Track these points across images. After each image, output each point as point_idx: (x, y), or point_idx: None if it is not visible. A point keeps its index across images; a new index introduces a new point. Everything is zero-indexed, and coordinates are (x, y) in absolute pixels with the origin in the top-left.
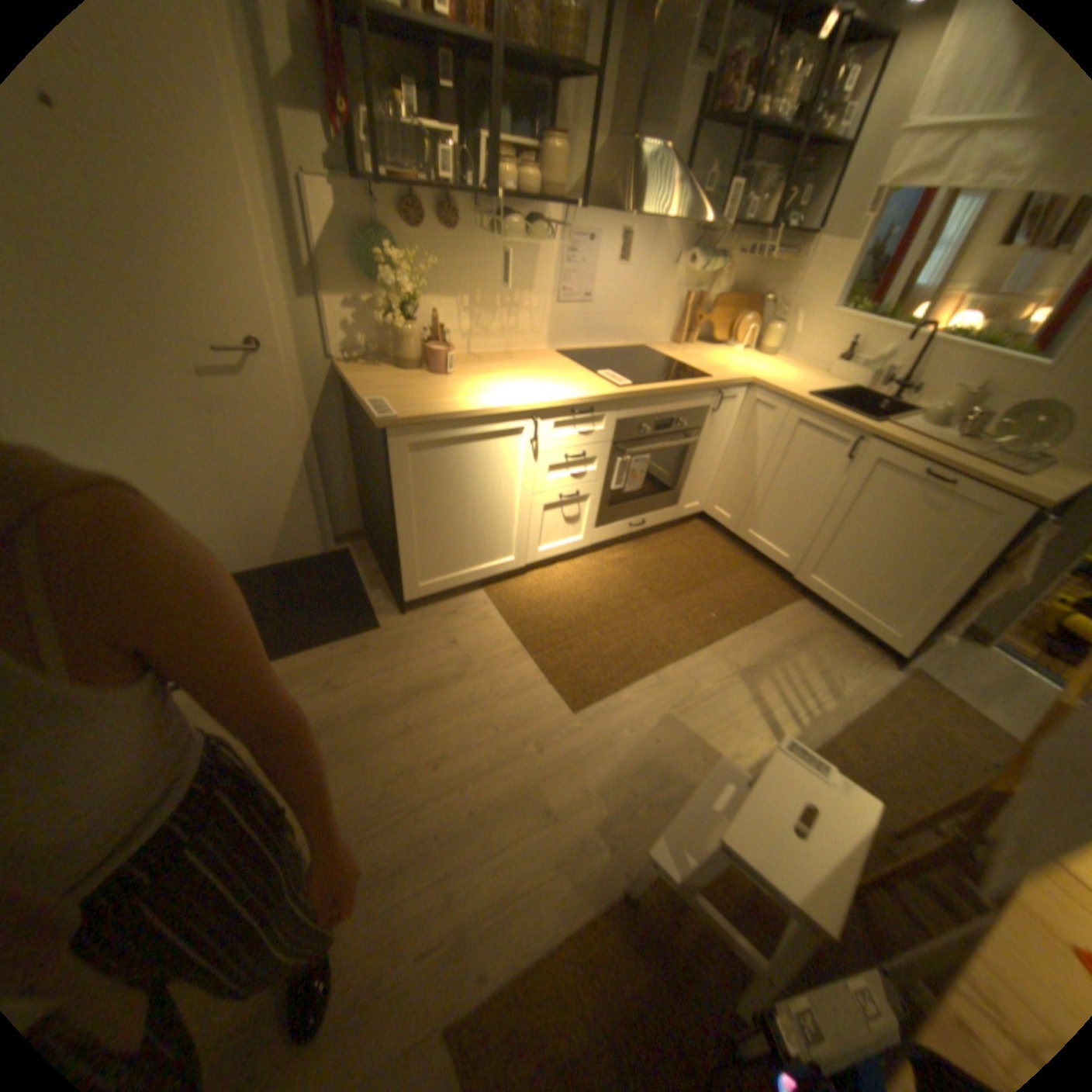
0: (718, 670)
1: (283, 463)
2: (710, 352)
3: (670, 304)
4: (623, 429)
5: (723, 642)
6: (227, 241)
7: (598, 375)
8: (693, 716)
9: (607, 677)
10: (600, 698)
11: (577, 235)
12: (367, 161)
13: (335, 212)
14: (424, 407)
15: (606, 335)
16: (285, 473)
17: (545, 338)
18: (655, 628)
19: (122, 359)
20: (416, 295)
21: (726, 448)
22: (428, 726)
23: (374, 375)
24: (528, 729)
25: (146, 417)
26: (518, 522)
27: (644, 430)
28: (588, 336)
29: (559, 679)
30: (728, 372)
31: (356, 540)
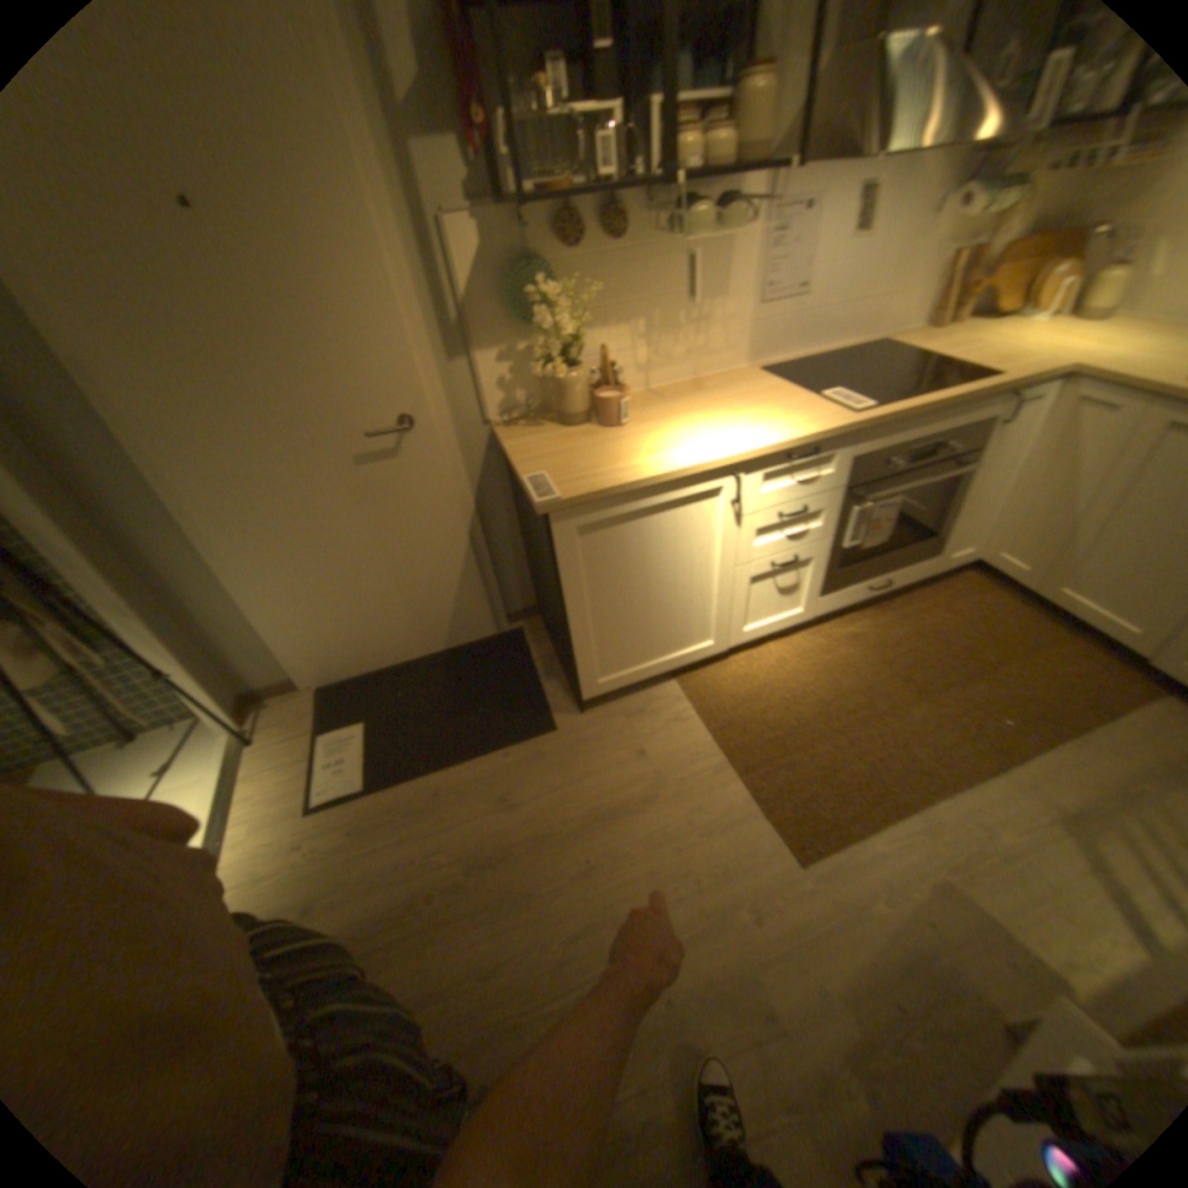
0: (1026, 816)
1: (447, 545)
2: (996, 331)
3: (928, 272)
4: (864, 468)
5: (1032, 768)
6: (368, 313)
7: (824, 397)
8: (990, 891)
9: (849, 816)
10: (841, 850)
11: (788, 205)
12: (512, 177)
13: (480, 250)
14: (593, 479)
15: (830, 334)
16: (451, 556)
17: (745, 353)
18: (917, 742)
19: (284, 460)
20: (580, 331)
21: (1024, 470)
22: (614, 870)
23: (535, 439)
24: (741, 888)
25: (313, 515)
26: (718, 602)
27: (896, 465)
28: (805, 340)
29: (780, 816)
30: (1033, 359)
31: (530, 618)
